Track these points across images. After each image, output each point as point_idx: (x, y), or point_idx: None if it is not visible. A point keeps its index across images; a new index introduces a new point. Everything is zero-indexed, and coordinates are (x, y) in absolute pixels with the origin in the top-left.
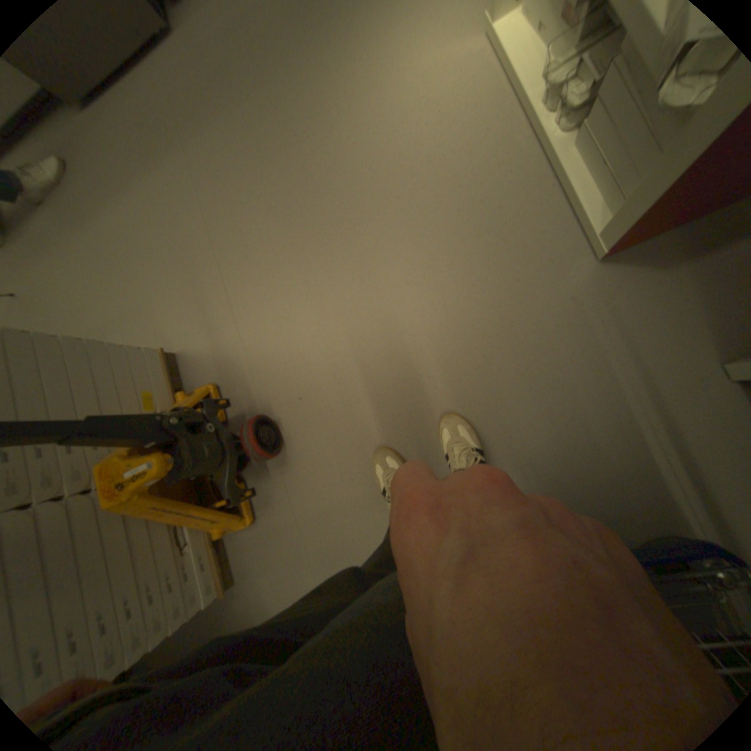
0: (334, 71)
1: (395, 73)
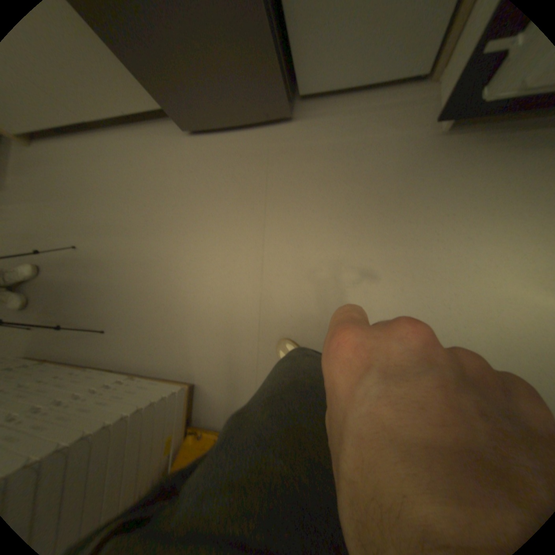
0: (423, 247)
1: (476, 284)
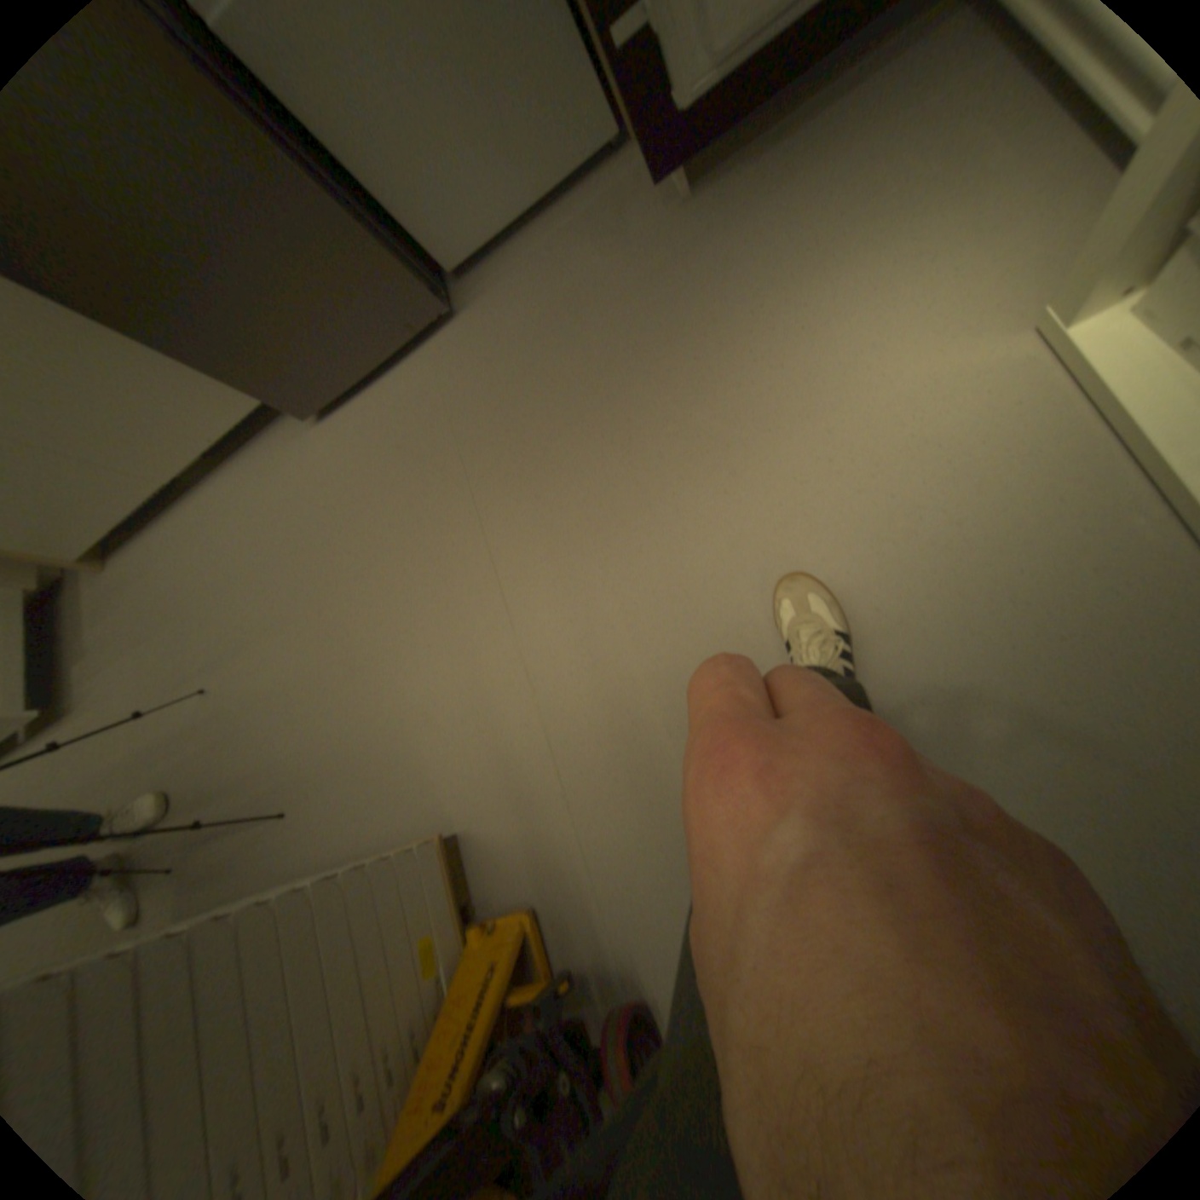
0: (736, 386)
1: (854, 394)
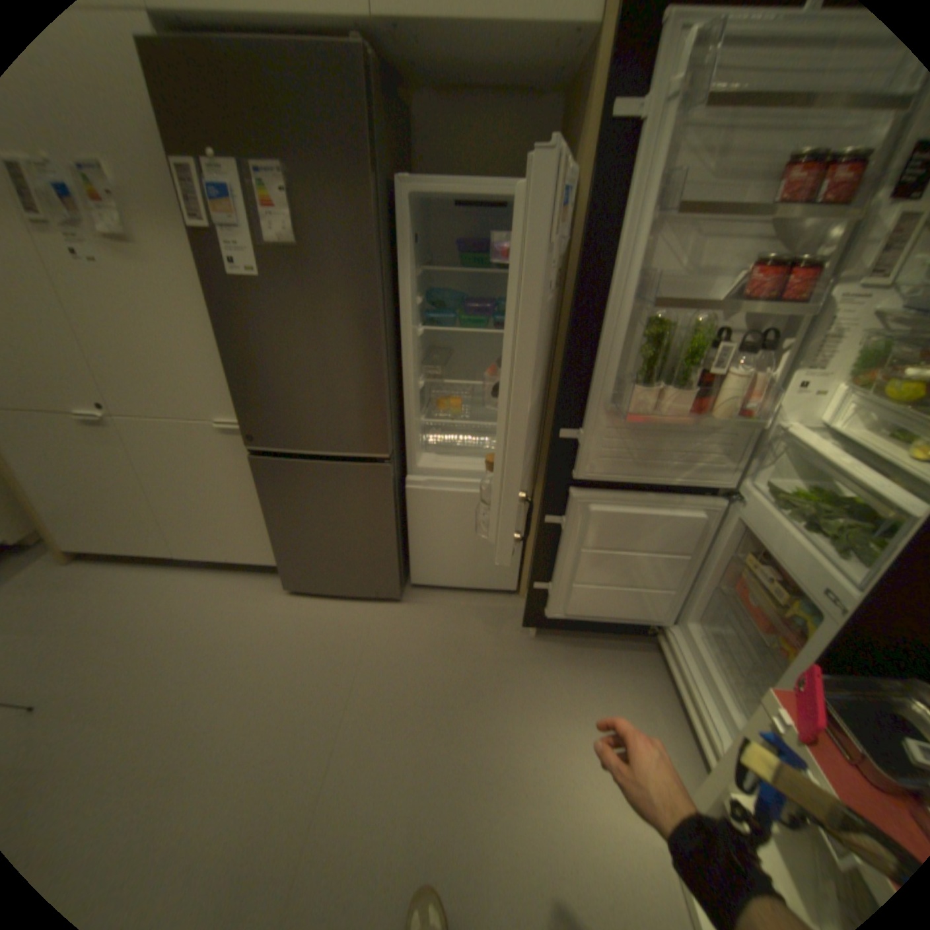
0: (518, 756)
1: (573, 810)
